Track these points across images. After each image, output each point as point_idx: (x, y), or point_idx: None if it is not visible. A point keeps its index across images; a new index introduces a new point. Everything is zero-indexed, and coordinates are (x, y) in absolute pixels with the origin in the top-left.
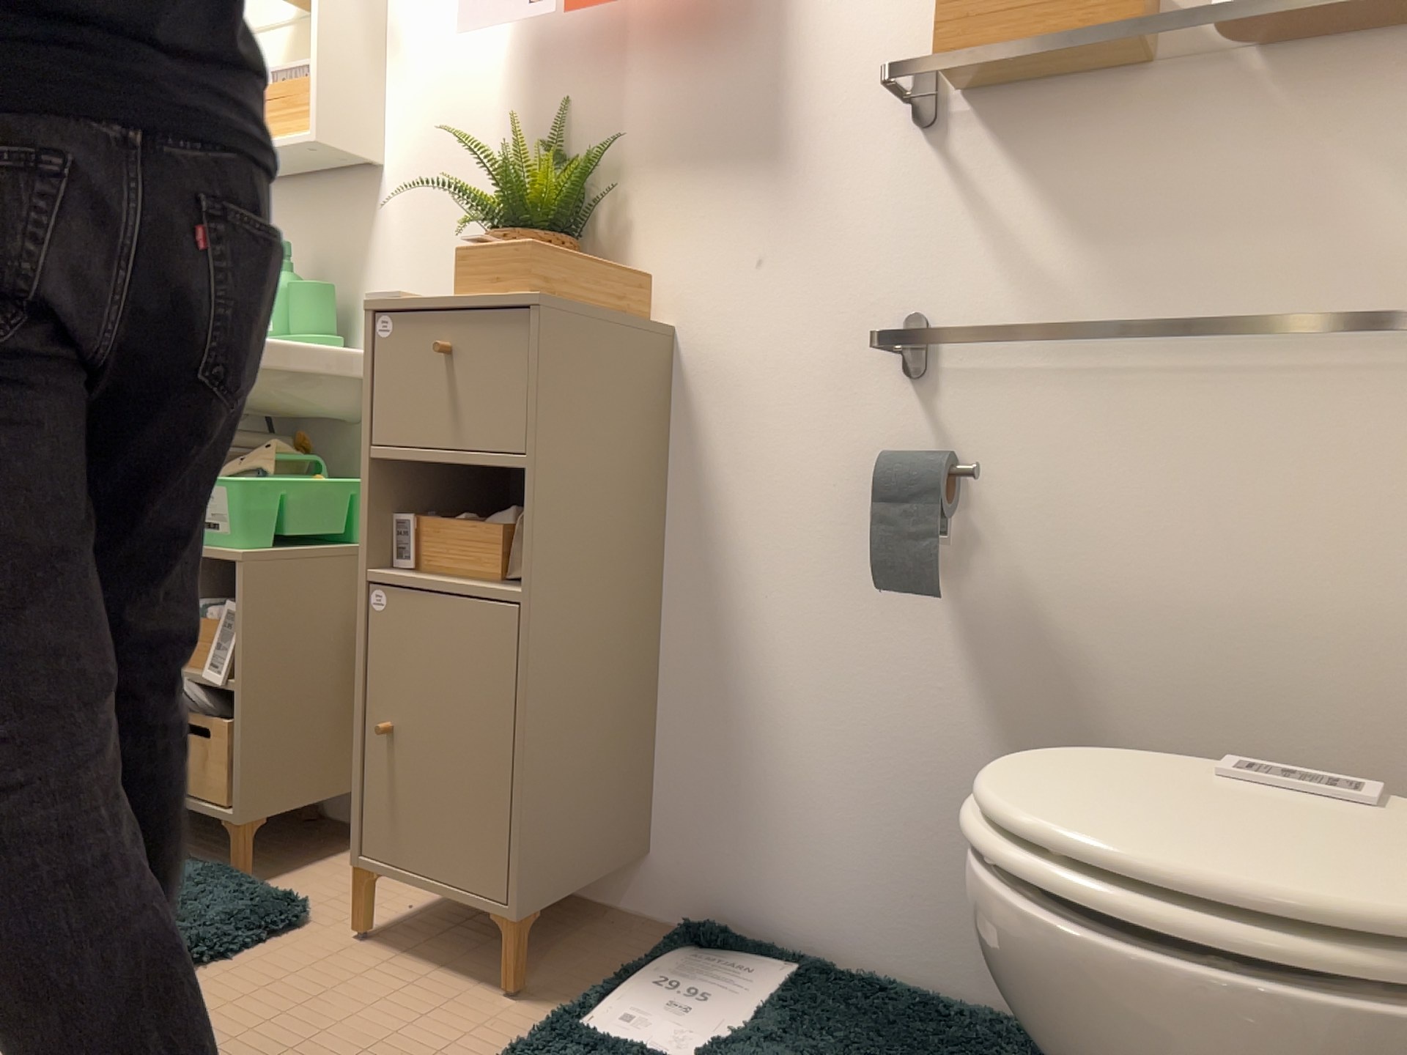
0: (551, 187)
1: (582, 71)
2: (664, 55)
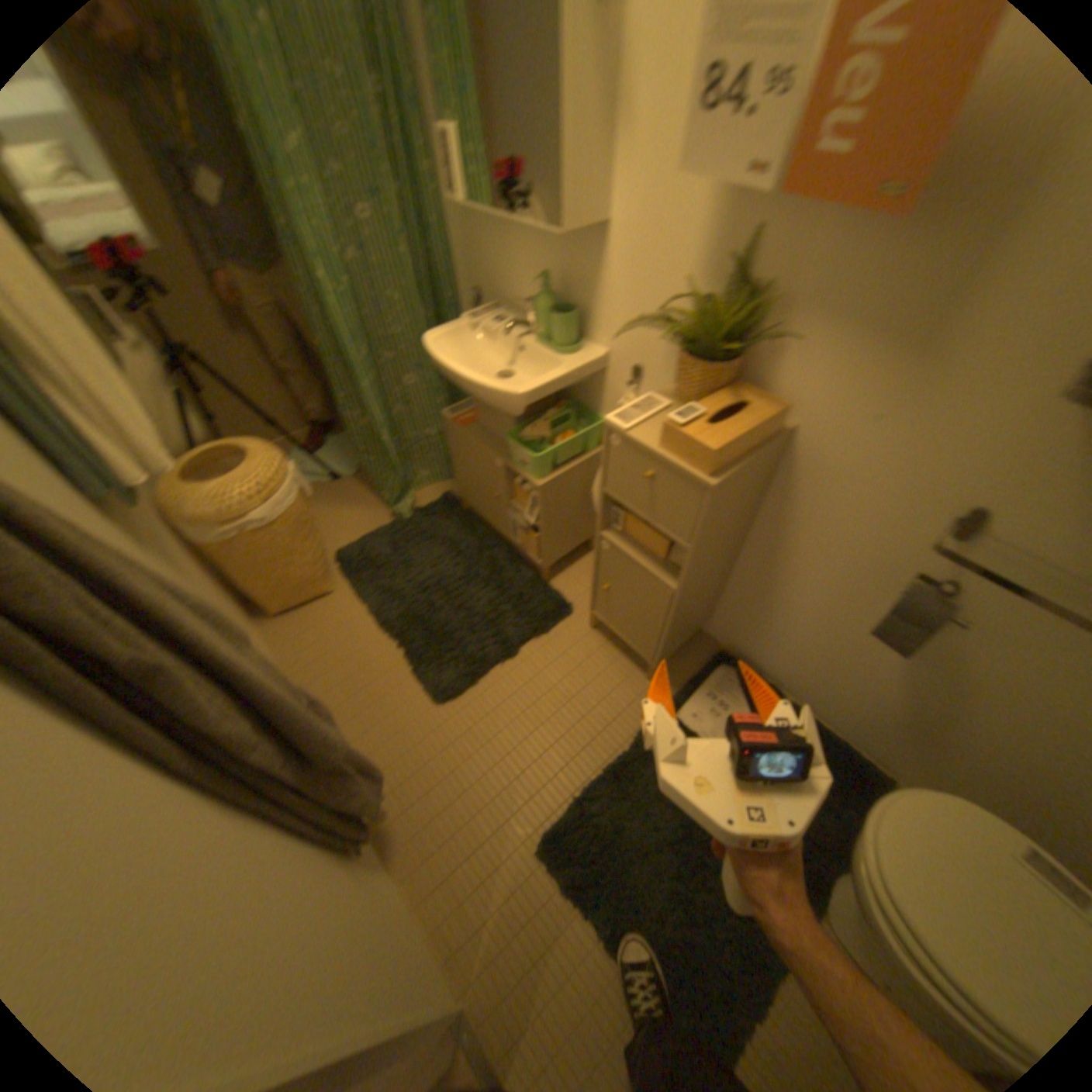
0: (736, 293)
1: (785, 200)
2: (868, 215)
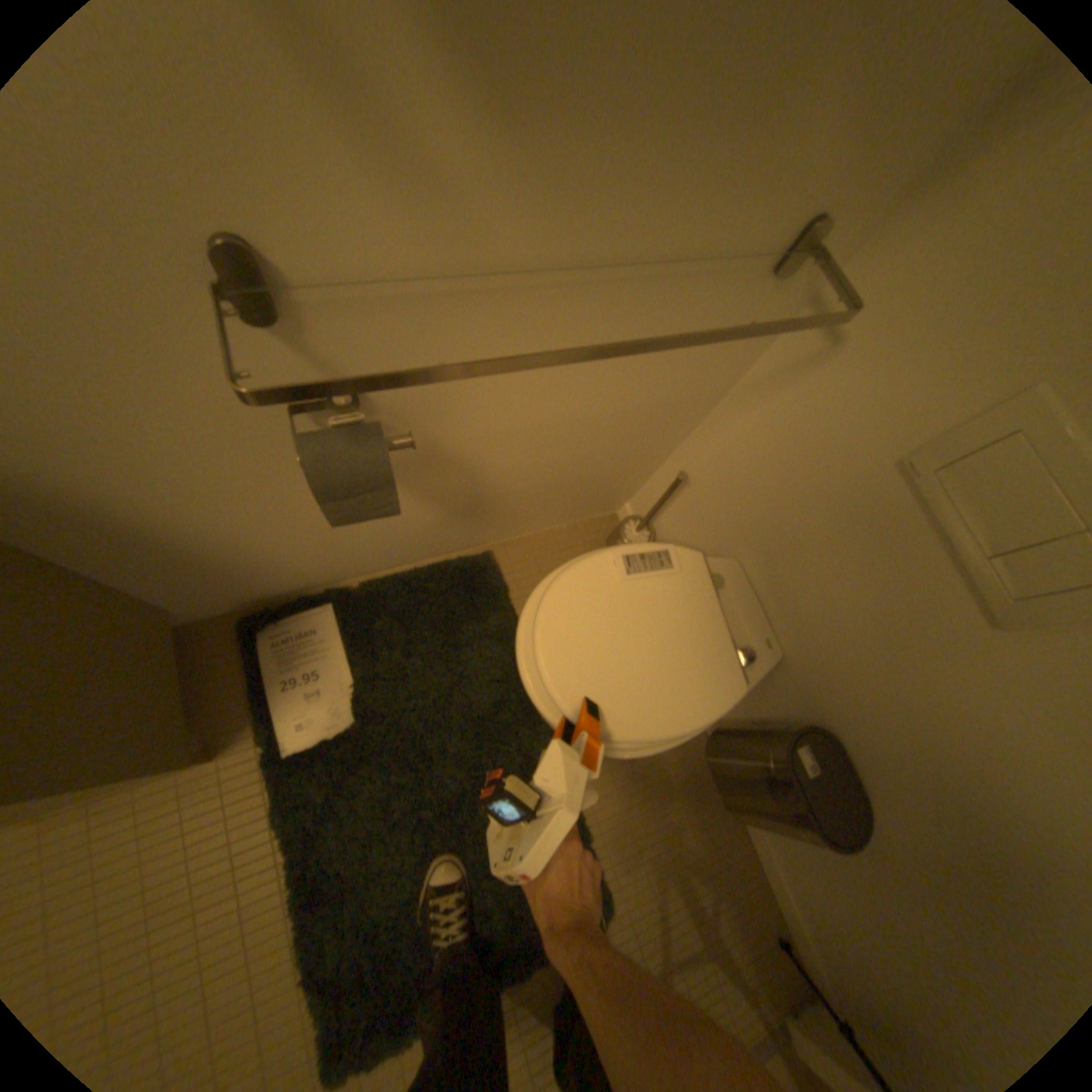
0: None
1: None
2: None
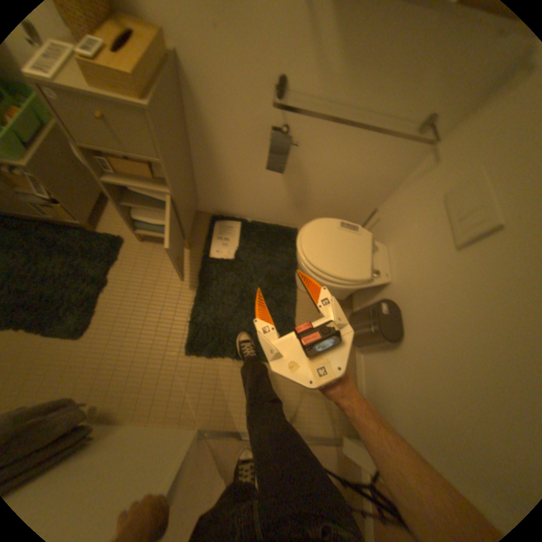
0: None
1: None
2: None
